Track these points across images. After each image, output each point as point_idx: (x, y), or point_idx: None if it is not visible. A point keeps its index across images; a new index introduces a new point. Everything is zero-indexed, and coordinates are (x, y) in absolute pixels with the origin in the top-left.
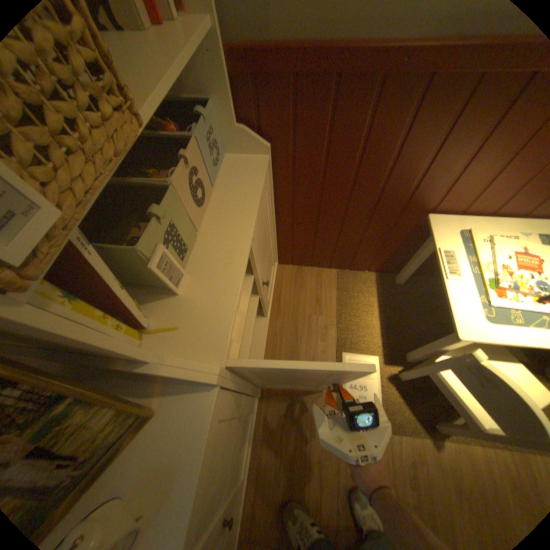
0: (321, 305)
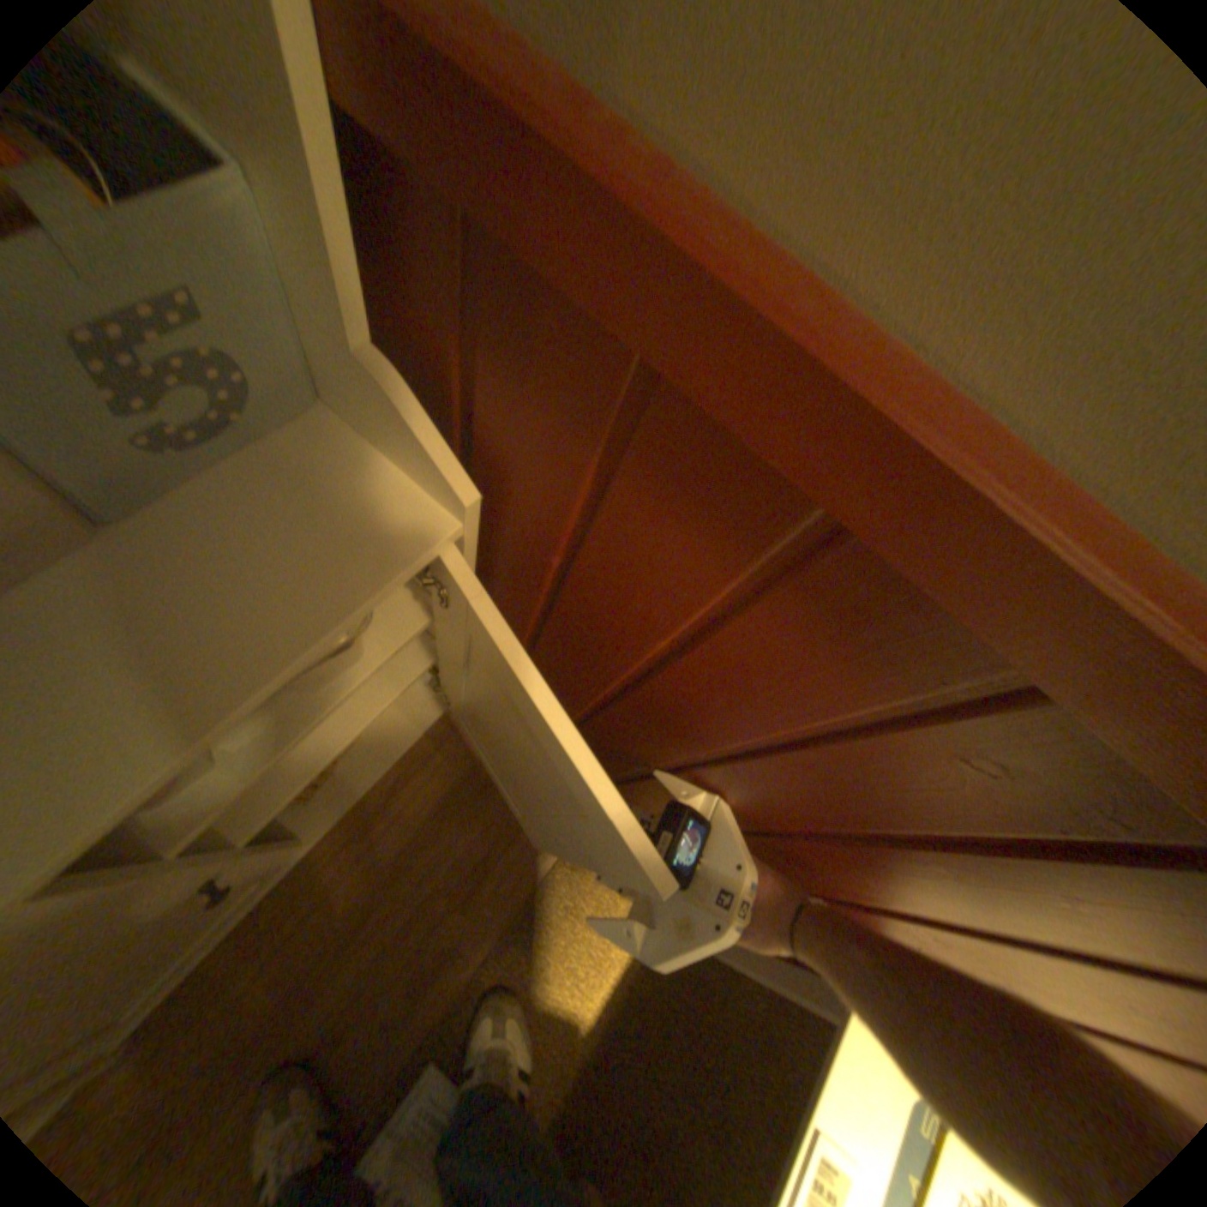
0: (484, 886)
